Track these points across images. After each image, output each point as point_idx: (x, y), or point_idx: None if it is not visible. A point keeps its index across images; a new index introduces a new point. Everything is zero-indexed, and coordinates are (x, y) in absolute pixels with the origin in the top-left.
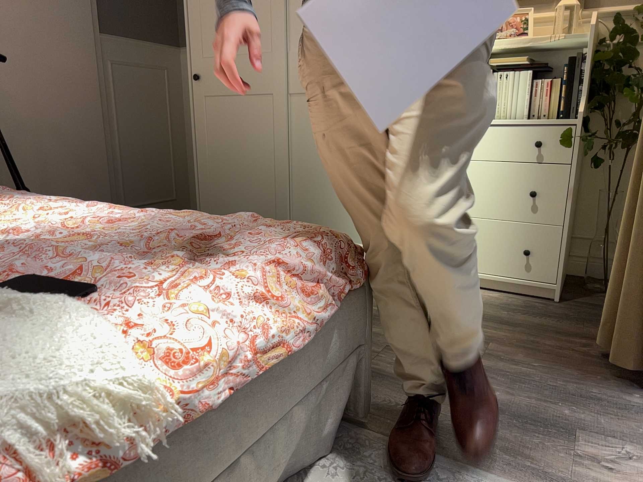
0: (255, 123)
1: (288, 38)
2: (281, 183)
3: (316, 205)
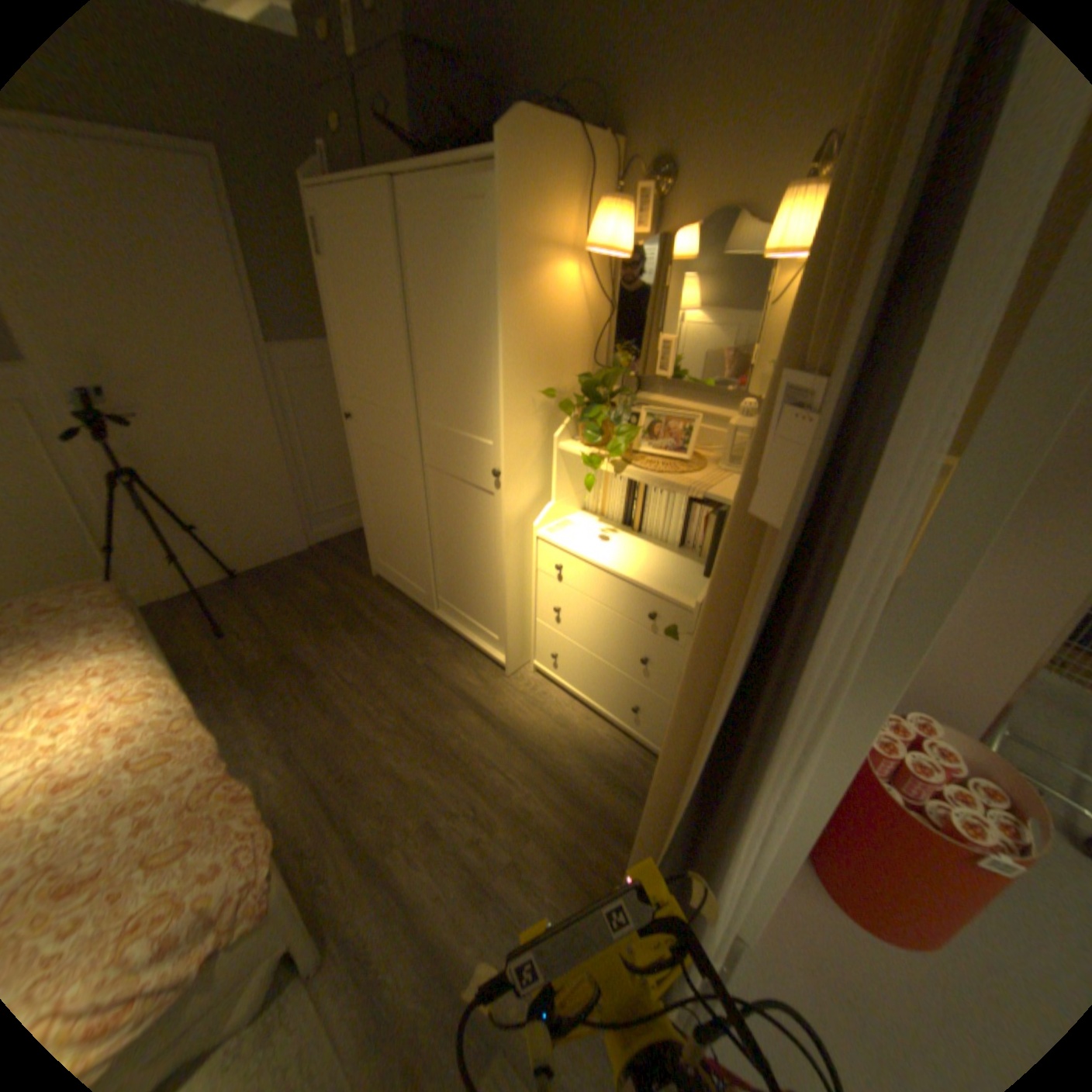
0: (400, 481)
1: (419, 403)
2: (424, 548)
3: (456, 578)
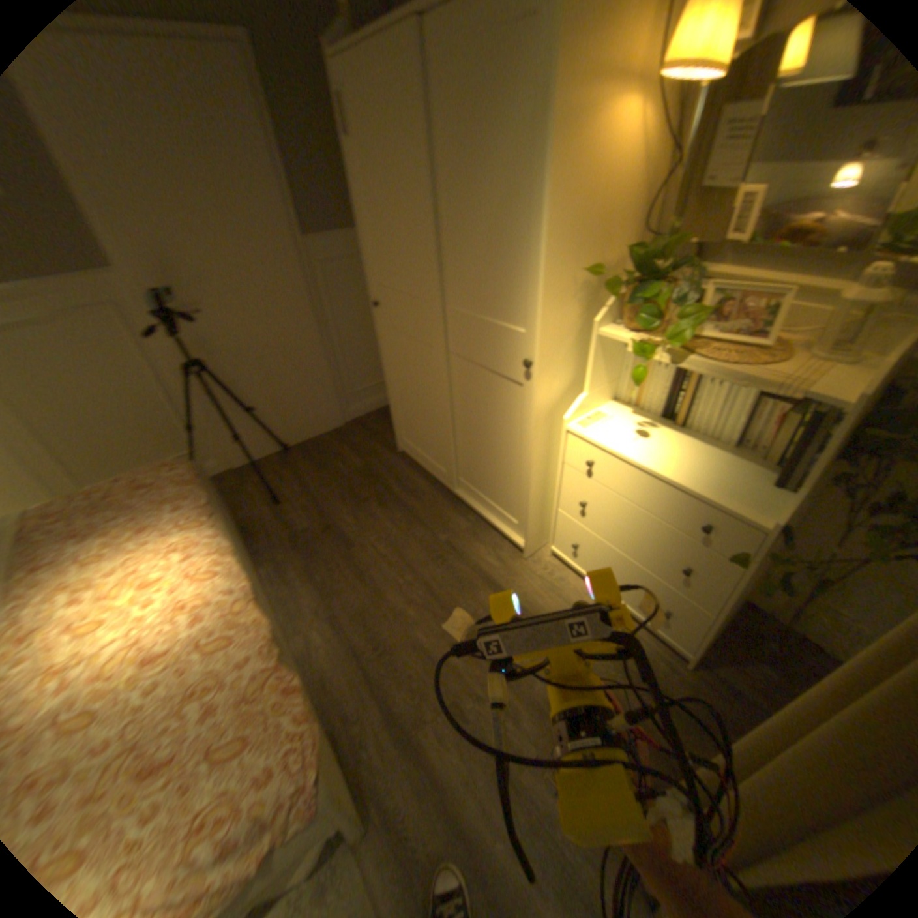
0: (422, 369)
1: (442, 289)
2: (444, 433)
3: (474, 464)
